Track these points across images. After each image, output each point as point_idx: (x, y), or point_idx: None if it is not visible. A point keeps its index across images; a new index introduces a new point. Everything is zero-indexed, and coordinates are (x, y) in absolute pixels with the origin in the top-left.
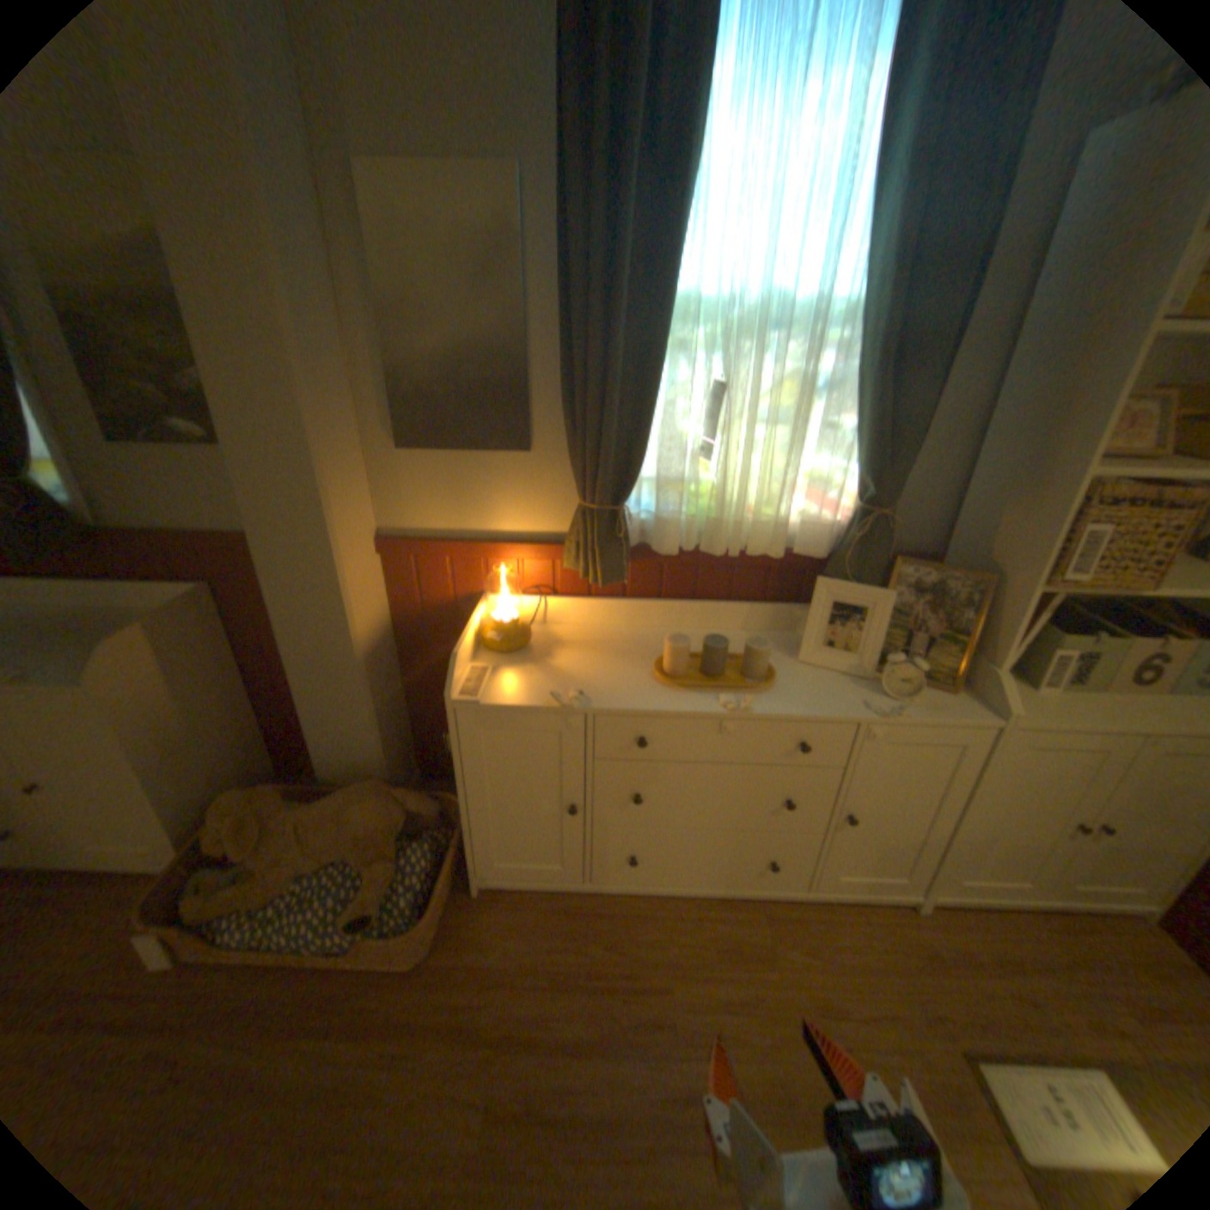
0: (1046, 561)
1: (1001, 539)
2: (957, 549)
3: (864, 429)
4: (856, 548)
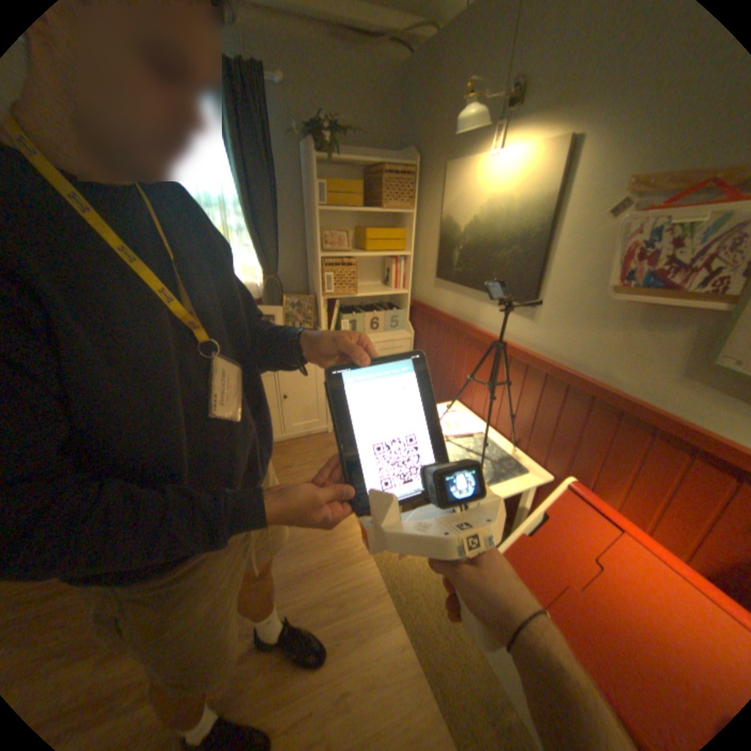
0: (319, 288)
1: (314, 284)
2: (310, 292)
3: (253, 247)
4: (264, 293)
